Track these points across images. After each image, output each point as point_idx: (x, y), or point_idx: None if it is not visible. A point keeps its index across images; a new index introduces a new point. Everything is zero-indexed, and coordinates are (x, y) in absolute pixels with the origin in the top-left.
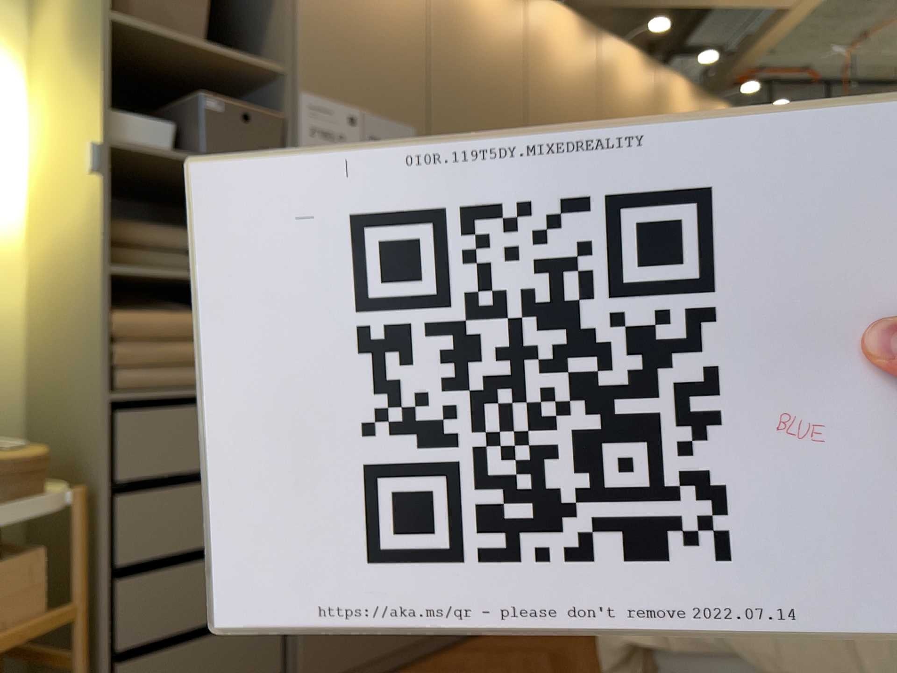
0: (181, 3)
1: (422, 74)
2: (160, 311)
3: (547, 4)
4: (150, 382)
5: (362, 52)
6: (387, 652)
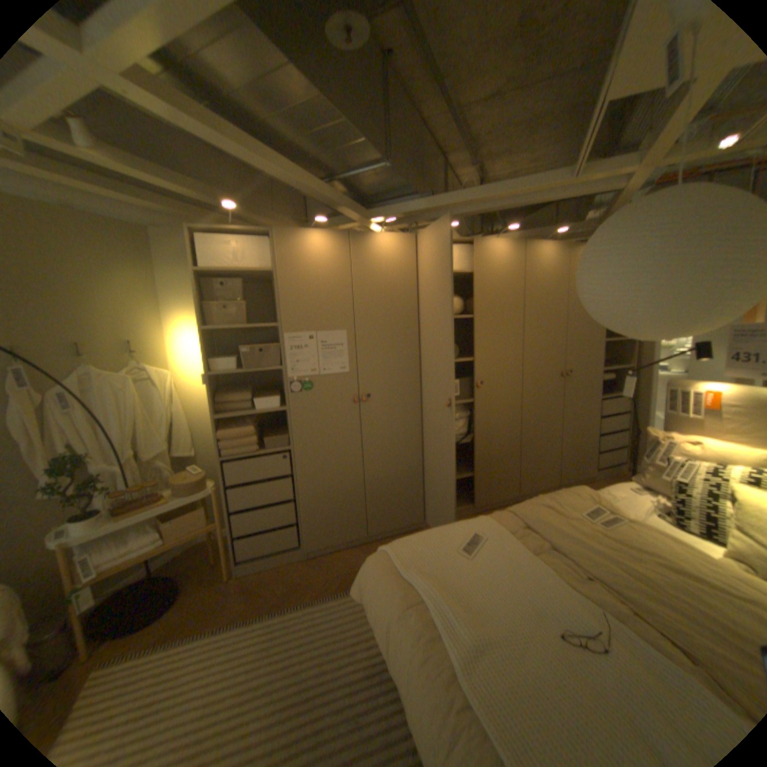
0: (234, 309)
1: (348, 305)
2: (240, 424)
3: (430, 241)
4: (235, 452)
5: (314, 306)
6: (345, 540)
